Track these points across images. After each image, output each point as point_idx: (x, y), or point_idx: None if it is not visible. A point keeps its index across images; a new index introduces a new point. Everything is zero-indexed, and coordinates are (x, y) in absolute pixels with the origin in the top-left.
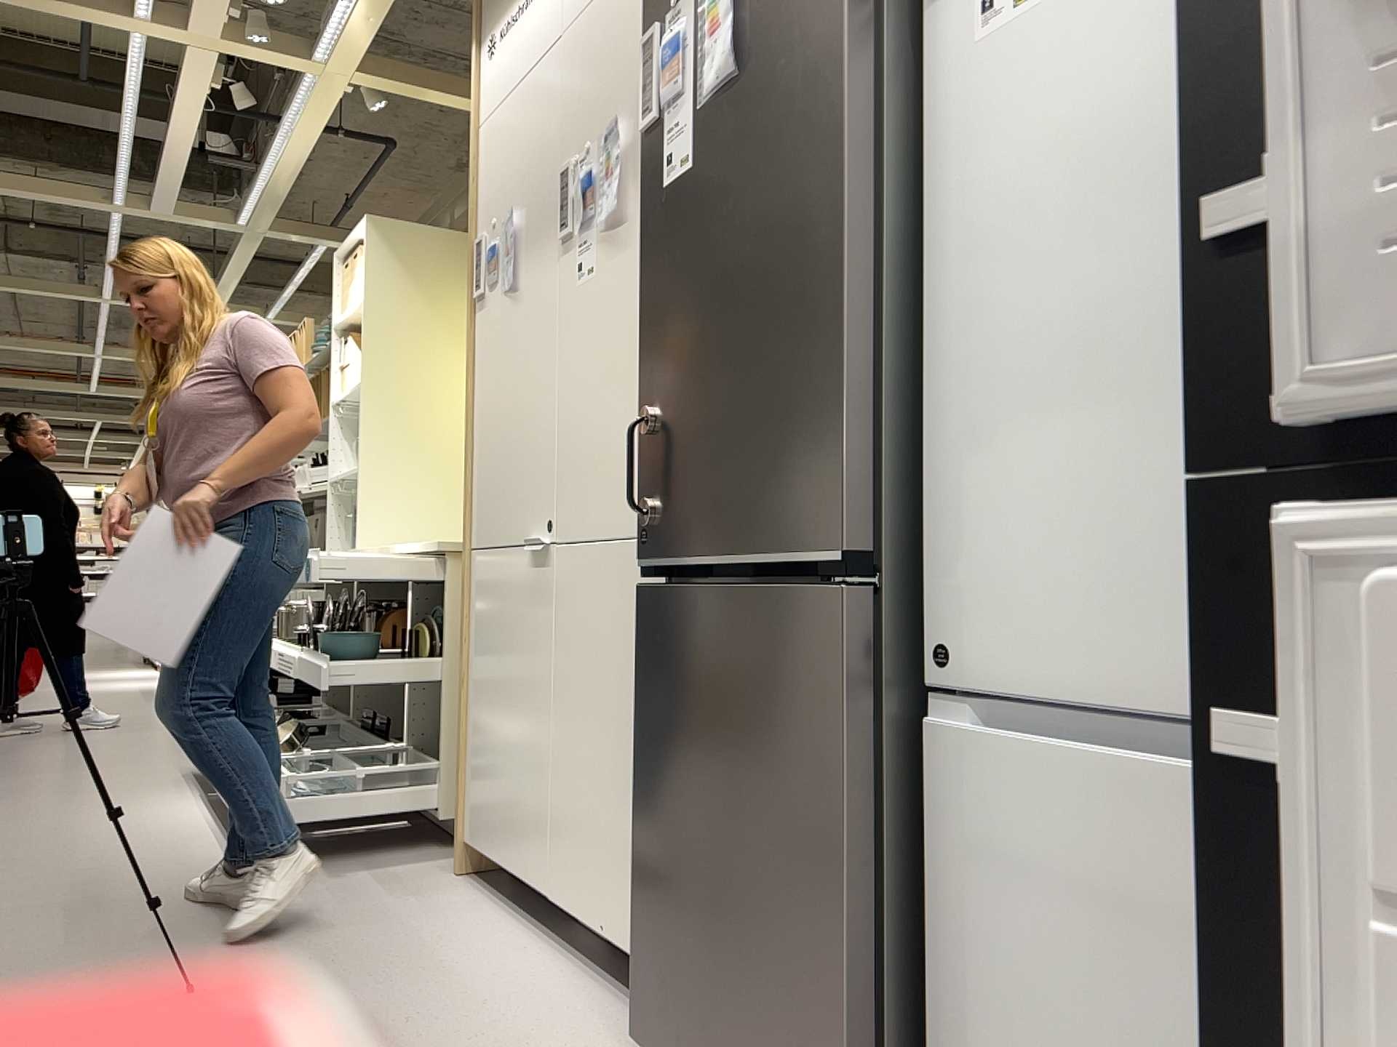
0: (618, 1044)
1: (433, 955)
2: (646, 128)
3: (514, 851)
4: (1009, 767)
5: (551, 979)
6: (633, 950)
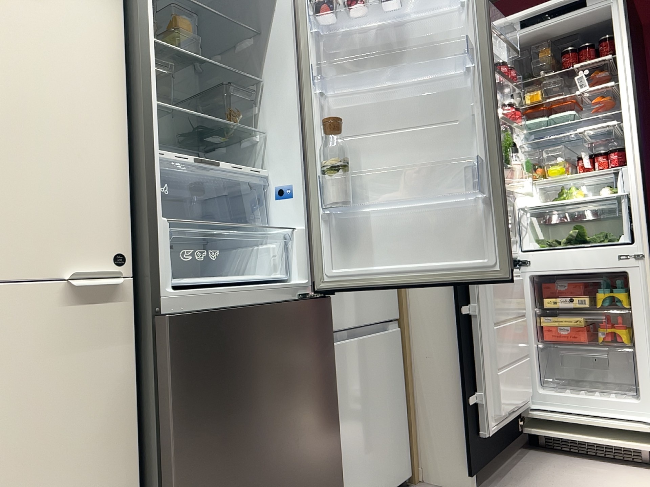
0: None
1: None
2: None
3: None
4: (341, 350)
5: None
6: None
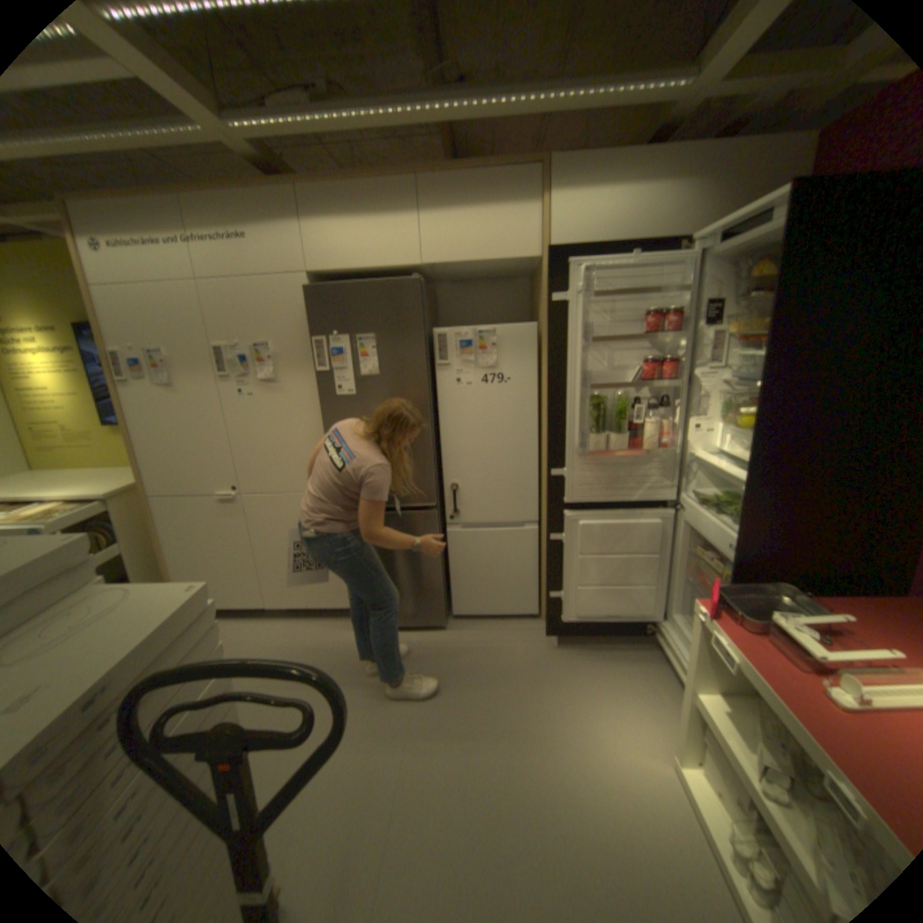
0: (340, 629)
1: (237, 646)
2: (321, 370)
3: (231, 601)
4: (467, 534)
5: (290, 628)
6: (325, 606)
